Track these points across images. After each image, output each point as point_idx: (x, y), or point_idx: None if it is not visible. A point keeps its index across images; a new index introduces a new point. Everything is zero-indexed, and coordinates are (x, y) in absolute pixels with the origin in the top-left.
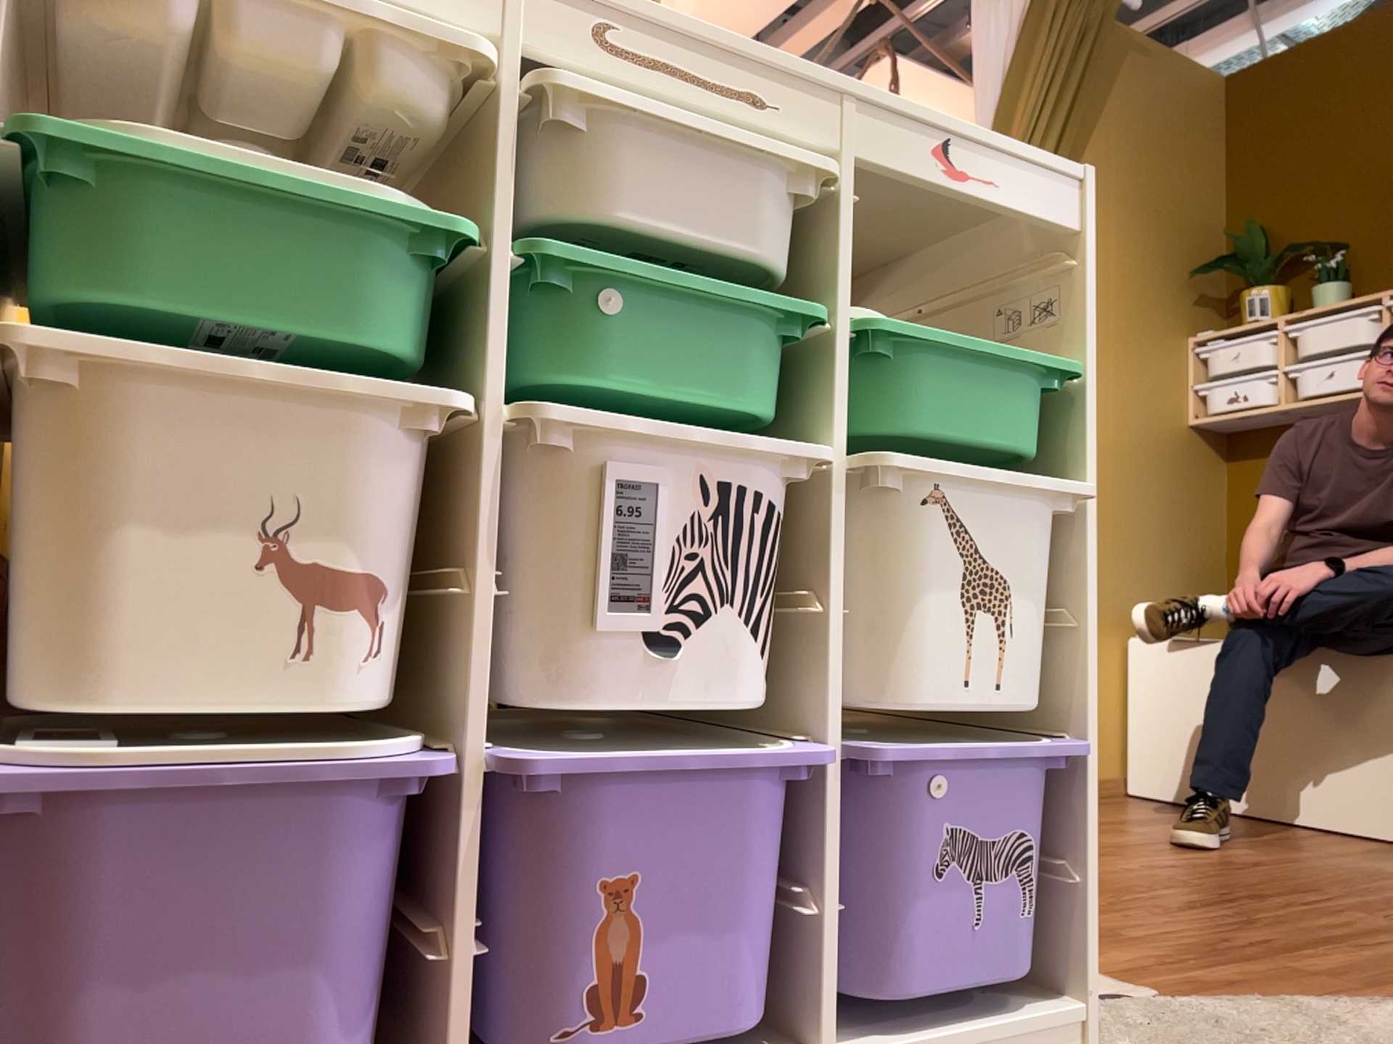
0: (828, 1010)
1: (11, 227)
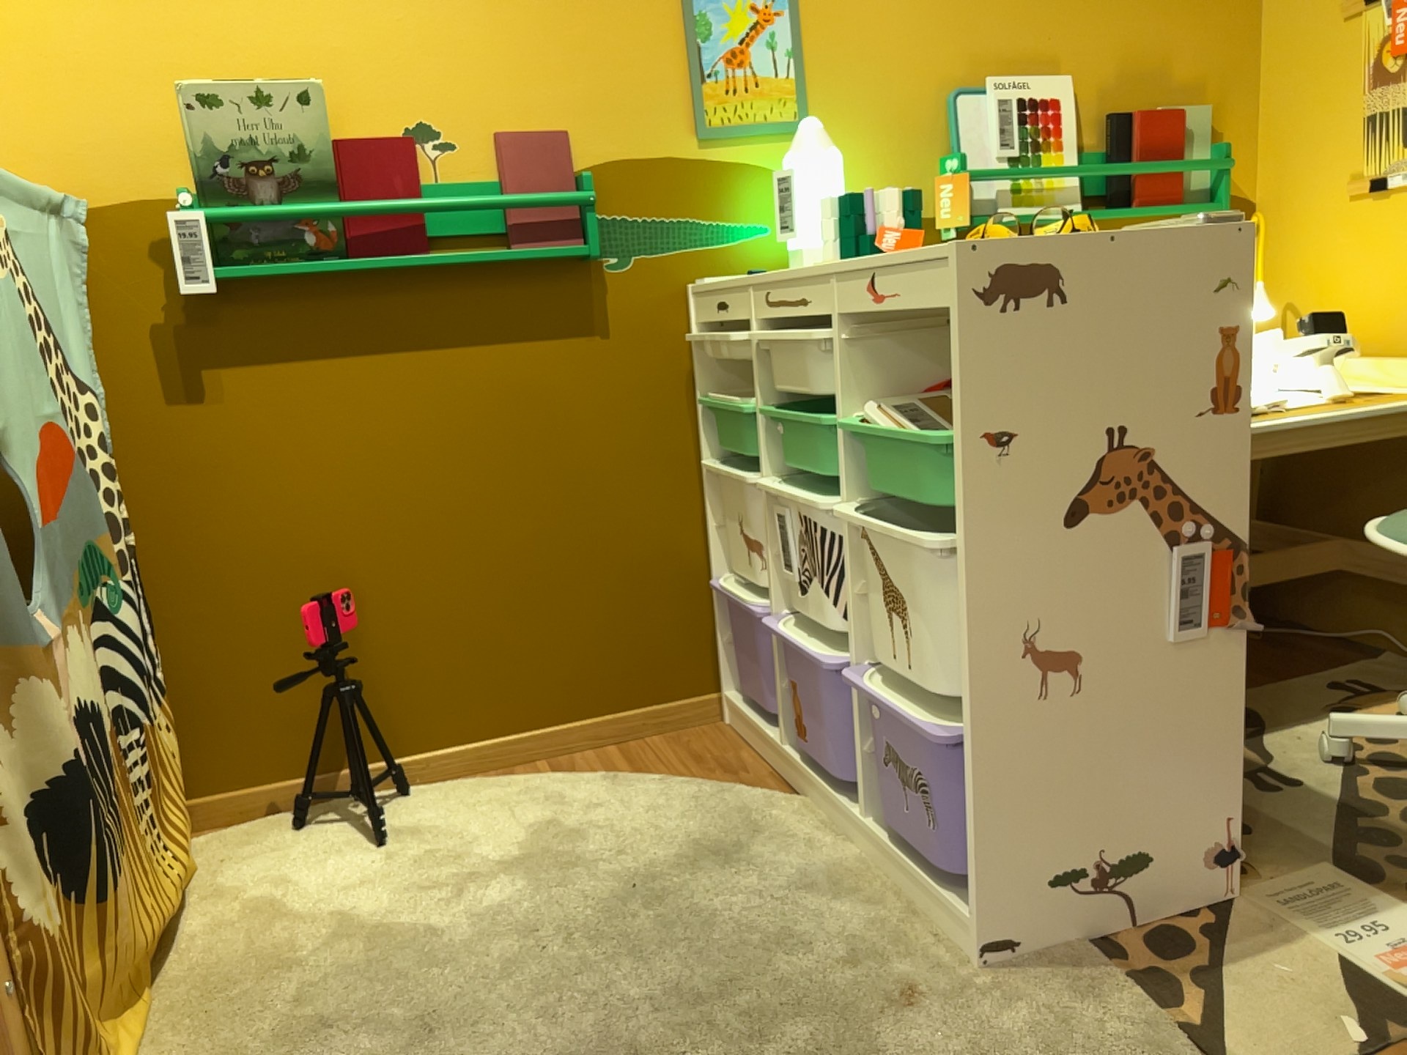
0: (869, 805)
1: (709, 423)
